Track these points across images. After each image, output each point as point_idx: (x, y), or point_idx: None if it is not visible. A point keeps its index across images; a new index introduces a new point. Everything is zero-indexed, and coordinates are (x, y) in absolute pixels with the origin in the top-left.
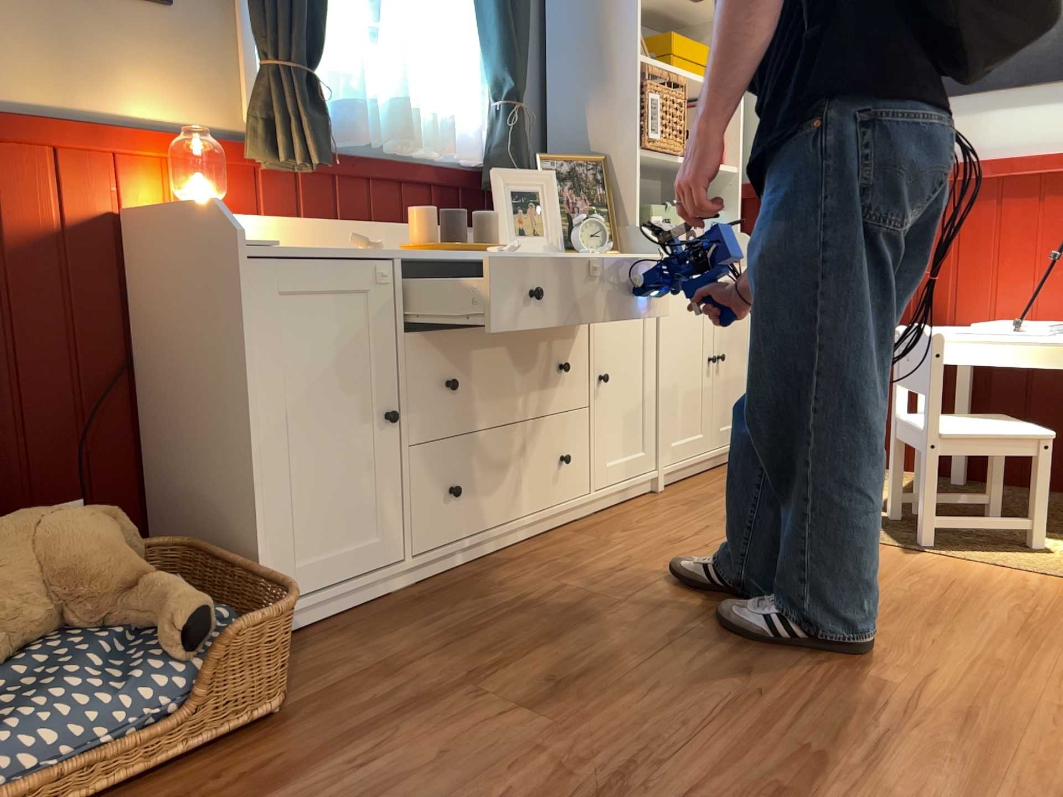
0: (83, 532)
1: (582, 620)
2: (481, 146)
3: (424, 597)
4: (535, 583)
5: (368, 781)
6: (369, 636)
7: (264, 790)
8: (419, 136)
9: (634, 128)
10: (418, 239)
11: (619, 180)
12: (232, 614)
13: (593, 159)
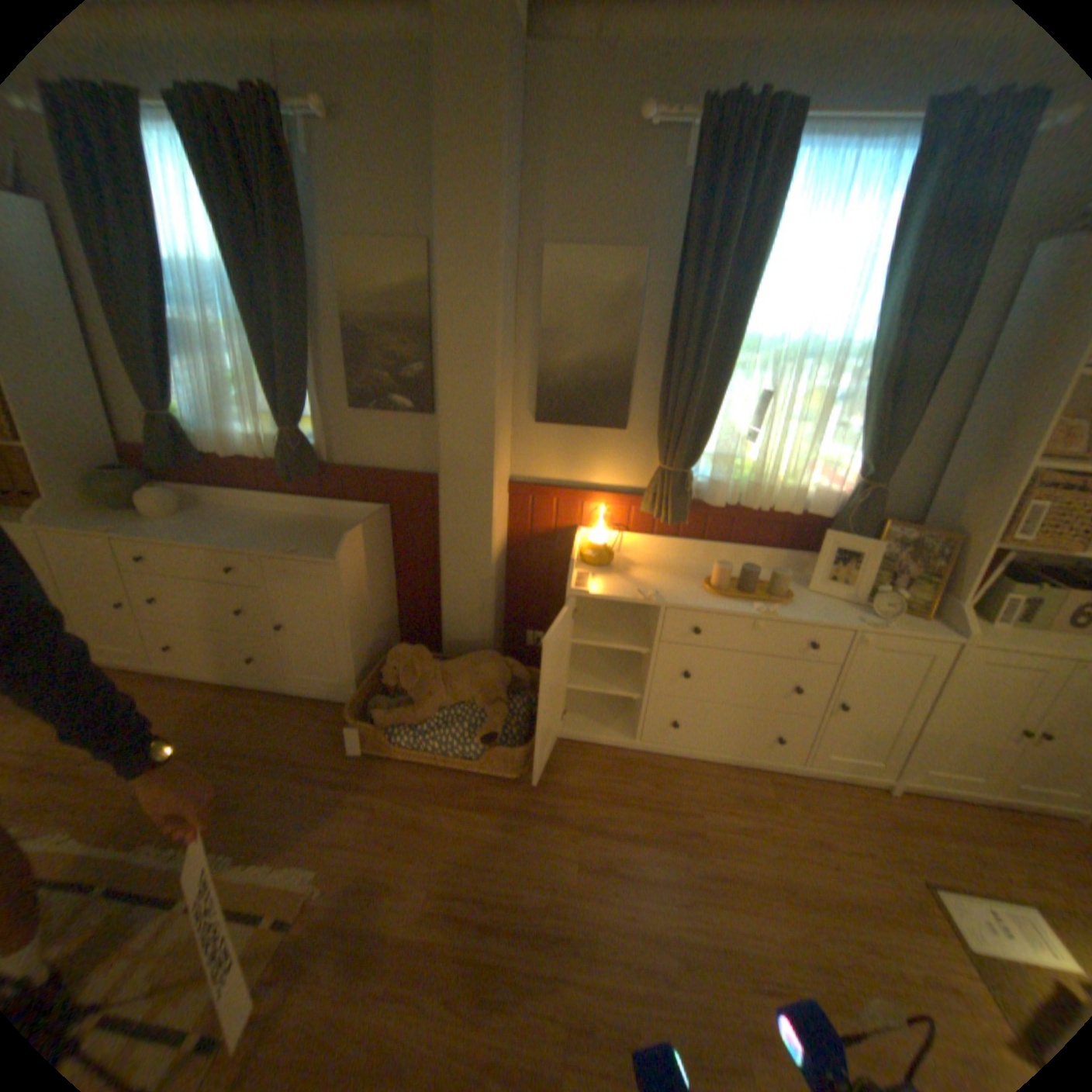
0: (488, 675)
1: (673, 848)
2: (847, 499)
3: (636, 763)
4: (691, 801)
5: (501, 839)
6: (588, 767)
7: (479, 809)
8: (780, 495)
9: (1000, 525)
10: (713, 581)
11: (969, 559)
12: (519, 733)
13: (958, 531)
